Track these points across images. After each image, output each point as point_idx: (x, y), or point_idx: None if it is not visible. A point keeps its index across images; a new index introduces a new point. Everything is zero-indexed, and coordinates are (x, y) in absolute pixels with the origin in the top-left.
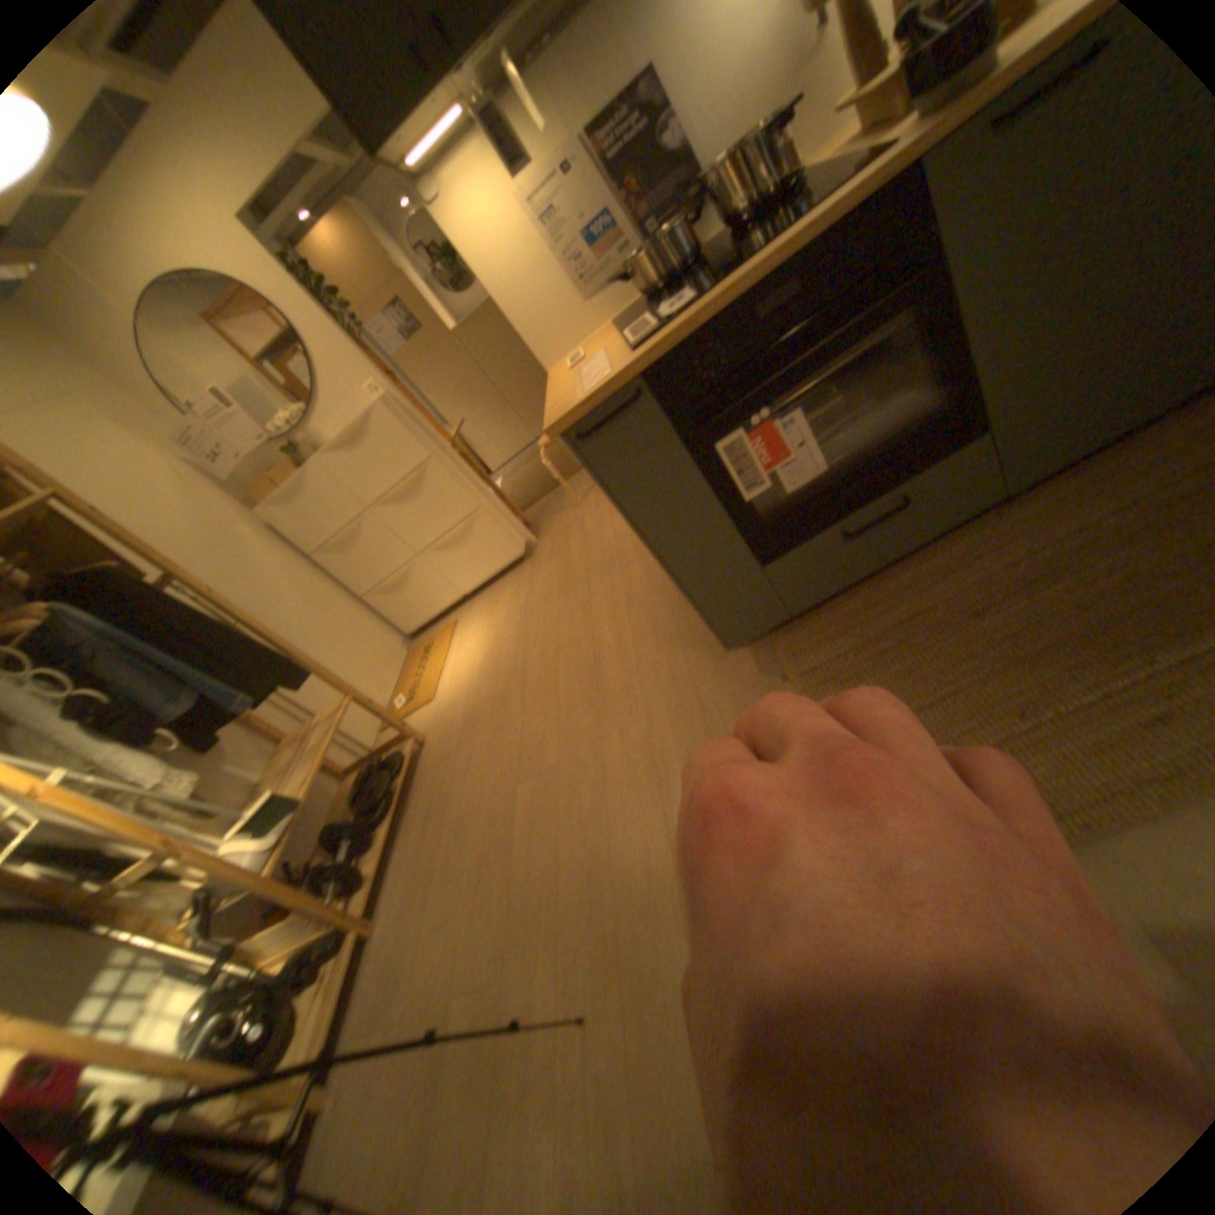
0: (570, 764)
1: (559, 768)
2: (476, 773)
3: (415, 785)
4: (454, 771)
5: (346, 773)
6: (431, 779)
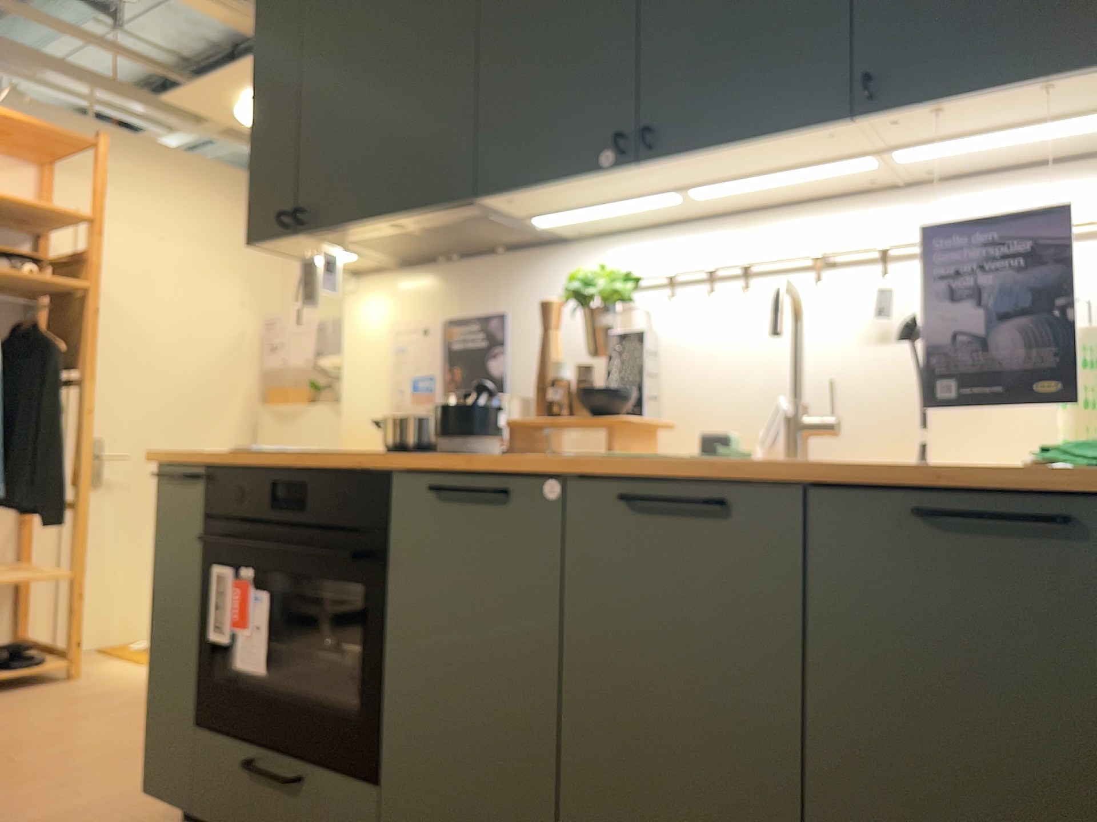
0: (7, 774)
1: (3, 769)
2: (9, 725)
3: (2, 696)
4: (17, 712)
5: (19, 645)
6: (8, 702)
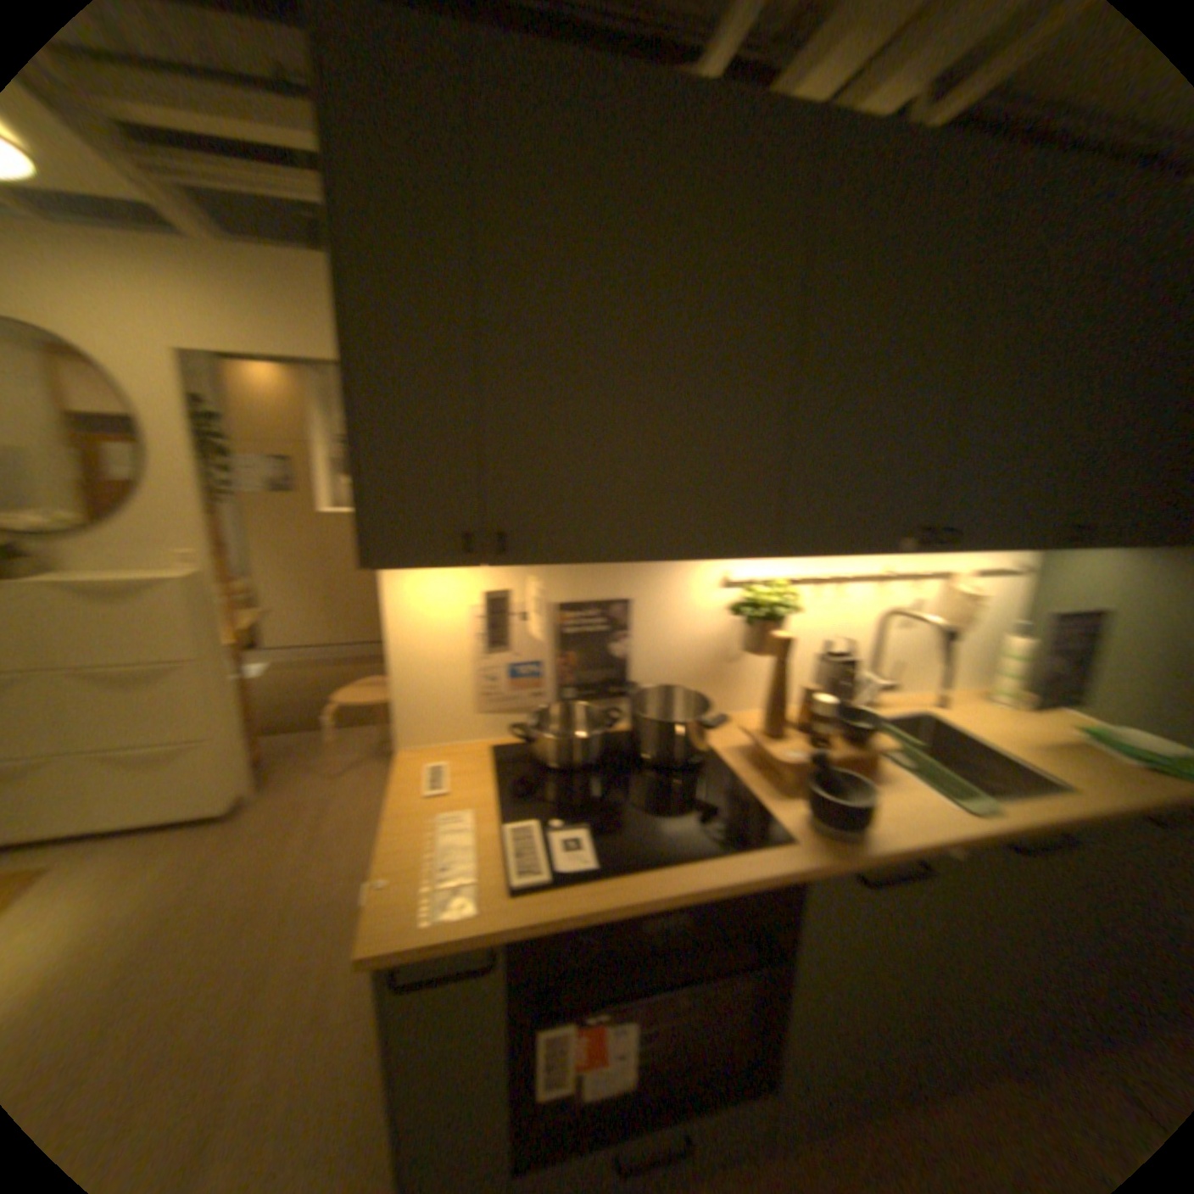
0: None
1: None
2: None
3: None
4: None
5: None
6: None
